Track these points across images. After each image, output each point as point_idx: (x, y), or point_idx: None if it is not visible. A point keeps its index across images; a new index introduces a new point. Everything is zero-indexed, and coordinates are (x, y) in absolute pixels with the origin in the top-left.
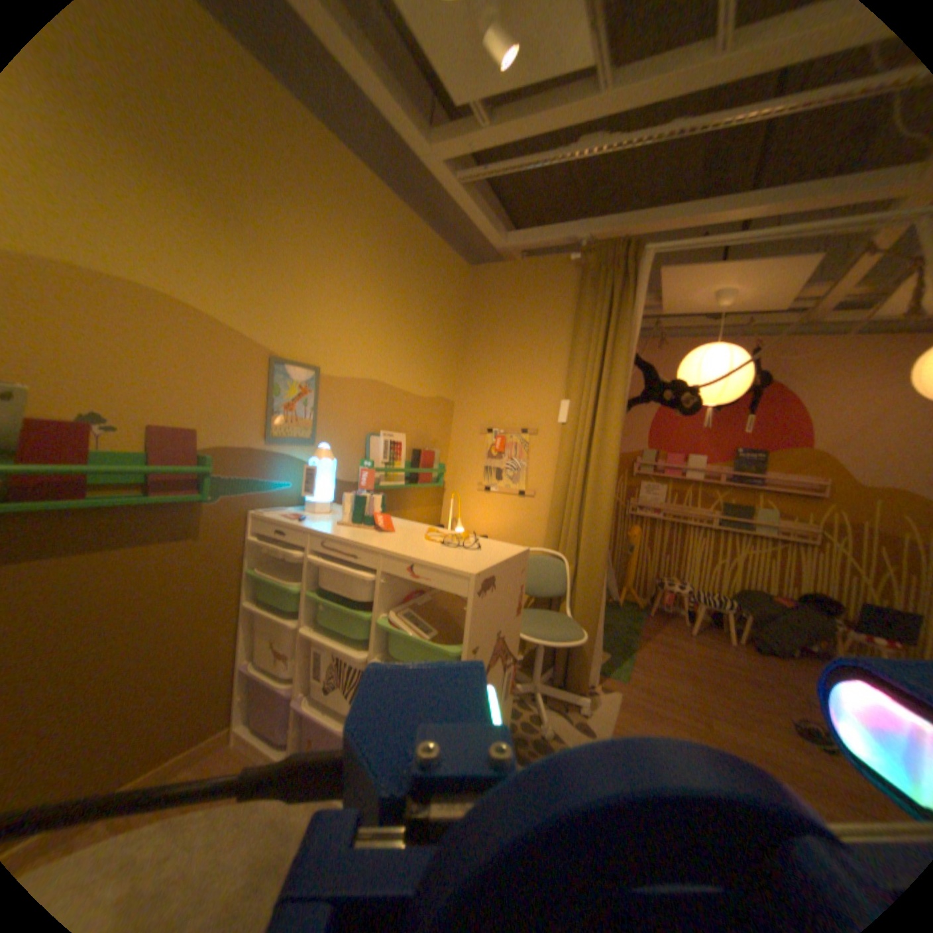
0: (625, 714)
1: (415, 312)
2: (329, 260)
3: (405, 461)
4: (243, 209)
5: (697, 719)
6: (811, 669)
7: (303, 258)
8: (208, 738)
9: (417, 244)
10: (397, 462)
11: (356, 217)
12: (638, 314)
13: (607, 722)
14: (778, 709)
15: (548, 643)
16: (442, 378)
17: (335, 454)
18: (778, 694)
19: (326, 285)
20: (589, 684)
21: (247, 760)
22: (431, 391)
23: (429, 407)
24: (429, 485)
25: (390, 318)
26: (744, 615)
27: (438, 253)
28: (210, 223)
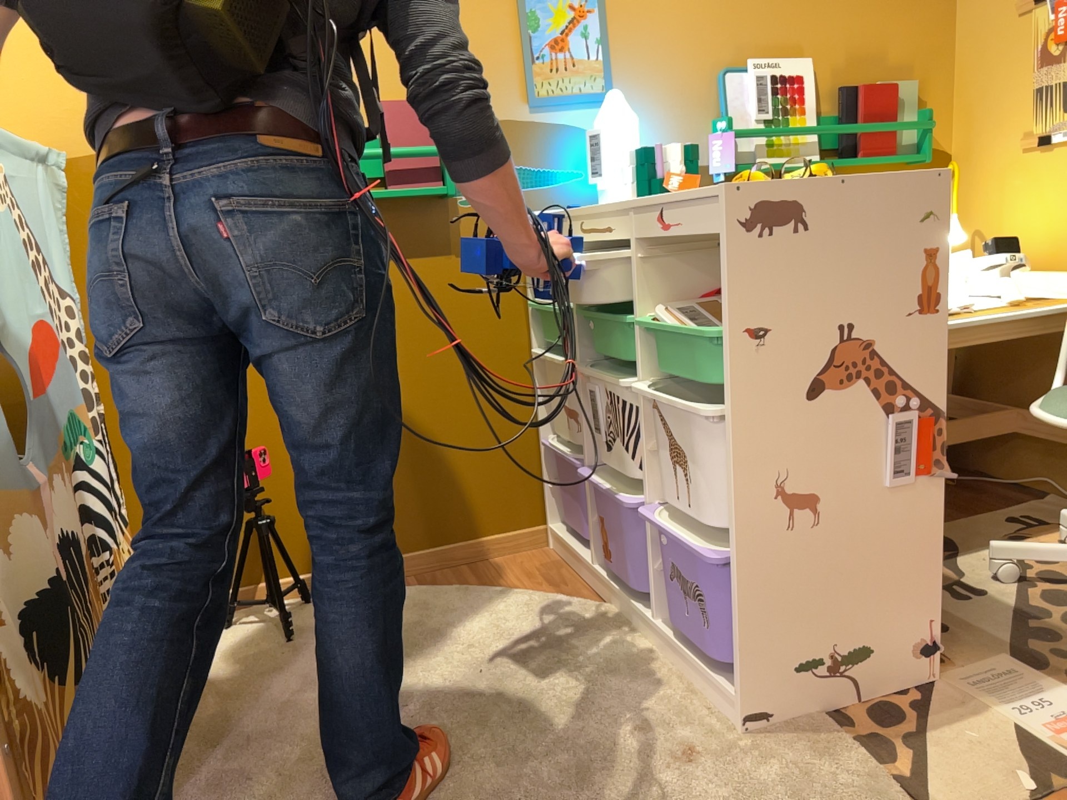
0: None
1: None
2: None
3: (812, 113)
4: None
5: None
6: None
7: None
8: (519, 526)
9: None
10: (794, 116)
11: None
12: None
13: None
14: None
15: None
16: None
17: (652, 115)
18: None
19: None
20: None
21: (561, 561)
22: None
23: None
24: (884, 159)
25: None
26: None
27: None
28: None
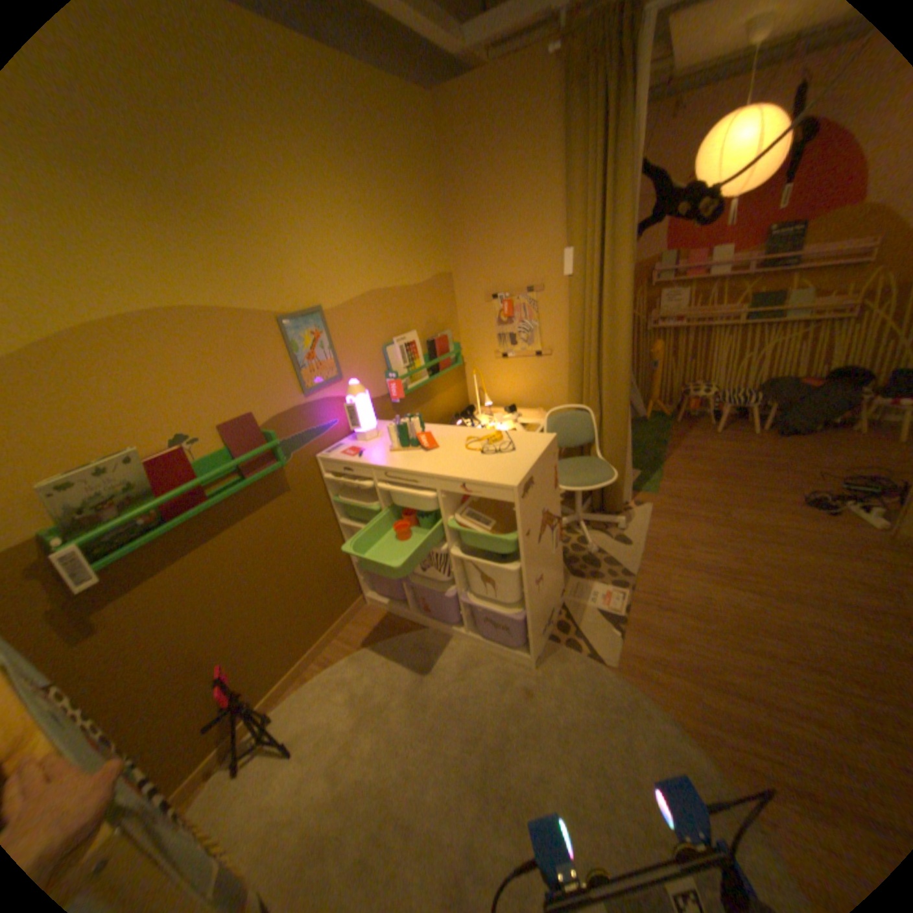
0: (655, 518)
1: (384, 191)
2: (283, 182)
3: (421, 356)
4: (184, 174)
5: (717, 510)
6: (831, 439)
7: (259, 196)
8: (351, 604)
9: (361, 101)
10: (415, 360)
11: (288, 107)
12: (640, 115)
13: (639, 529)
14: (792, 485)
15: (583, 488)
16: (432, 253)
17: (360, 378)
18: (794, 471)
19: (291, 214)
20: (622, 502)
21: (382, 611)
22: (425, 272)
23: (428, 290)
24: (449, 369)
25: (363, 214)
26: (769, 401)
27: (386, 97)
28: (165, 210)
